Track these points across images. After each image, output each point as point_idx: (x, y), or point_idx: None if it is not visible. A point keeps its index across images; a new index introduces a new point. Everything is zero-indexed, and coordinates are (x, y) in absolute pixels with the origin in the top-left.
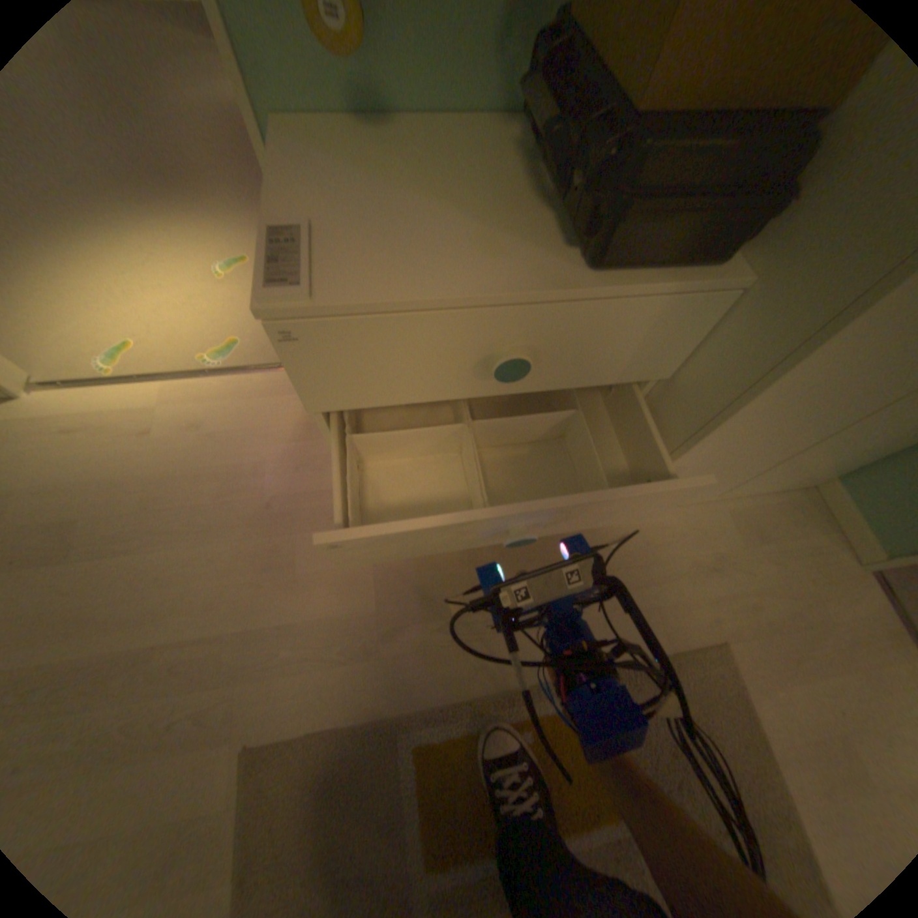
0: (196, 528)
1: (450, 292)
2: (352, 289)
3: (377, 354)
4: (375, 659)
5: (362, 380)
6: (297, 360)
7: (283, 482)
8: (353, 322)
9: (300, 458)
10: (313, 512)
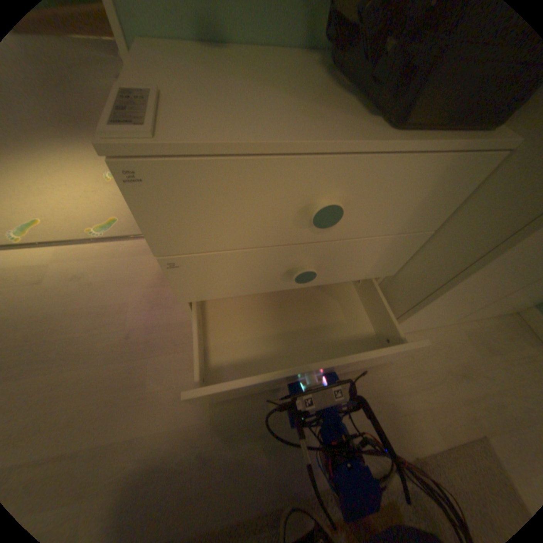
0: (67, 356)
1: (282, 137)
2: (194, 131)
3: (215, 199)
4: (209, 467)
5: (202, 224)
6: (142, 203)
7: (141, 317)
8: (194, 164)
9: (155, 299)
10: (162, 340)
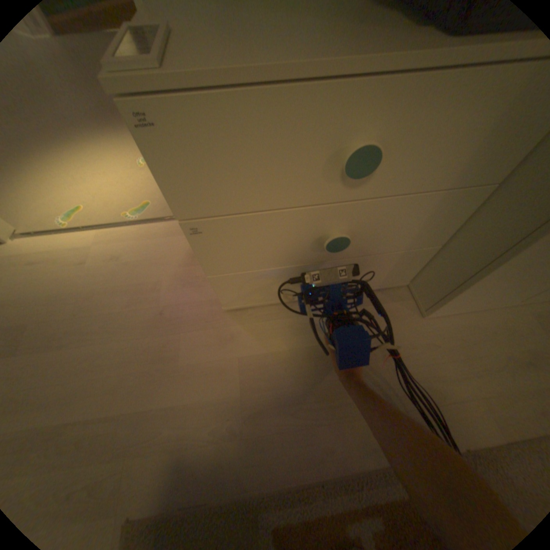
0: (108, 330)
1: (306, 57)
2: (204, 58)
3: (233, 147)
4: (239, 440)
5: (221, 180)
6: (157, 154)
7: (173, 295)
8: (207, 101)
9: (186, 278)
10: (193, 317)
